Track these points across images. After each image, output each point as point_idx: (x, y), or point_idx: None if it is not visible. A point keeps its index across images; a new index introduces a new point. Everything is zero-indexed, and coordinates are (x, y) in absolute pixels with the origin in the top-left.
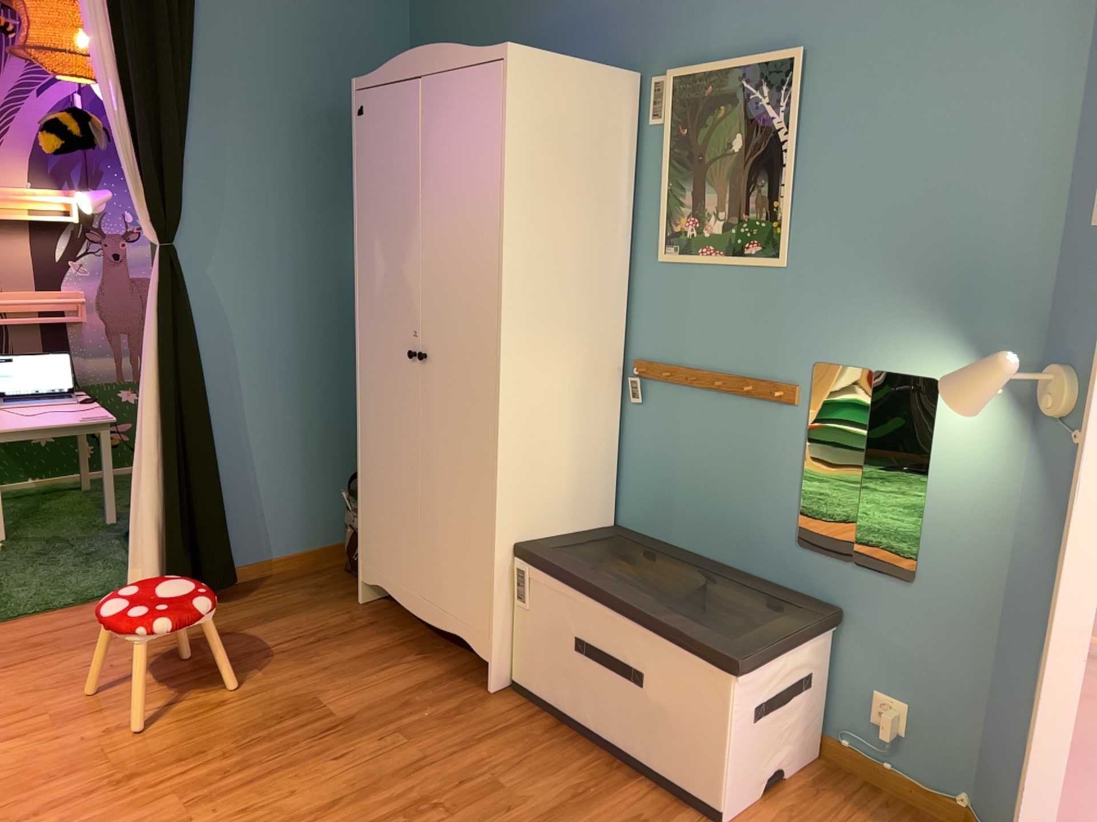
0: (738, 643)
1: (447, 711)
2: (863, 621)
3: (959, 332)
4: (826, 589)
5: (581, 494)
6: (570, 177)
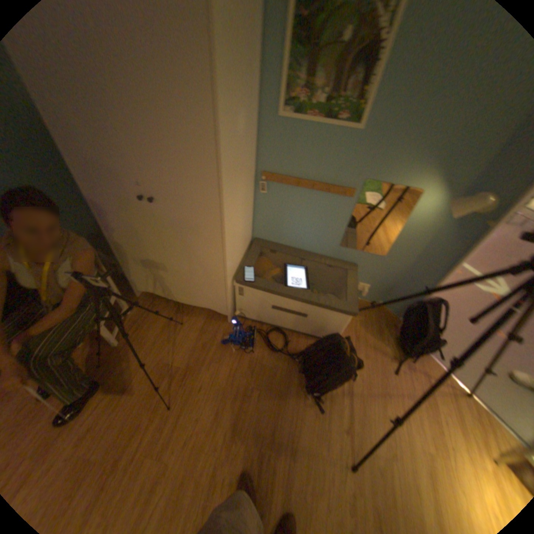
0: (346, 302)
1: (220, 340)
2: (361, 267)
3: (442, 171)
4: (348, 258)
5: (245, 240)
6: (242, 59)
